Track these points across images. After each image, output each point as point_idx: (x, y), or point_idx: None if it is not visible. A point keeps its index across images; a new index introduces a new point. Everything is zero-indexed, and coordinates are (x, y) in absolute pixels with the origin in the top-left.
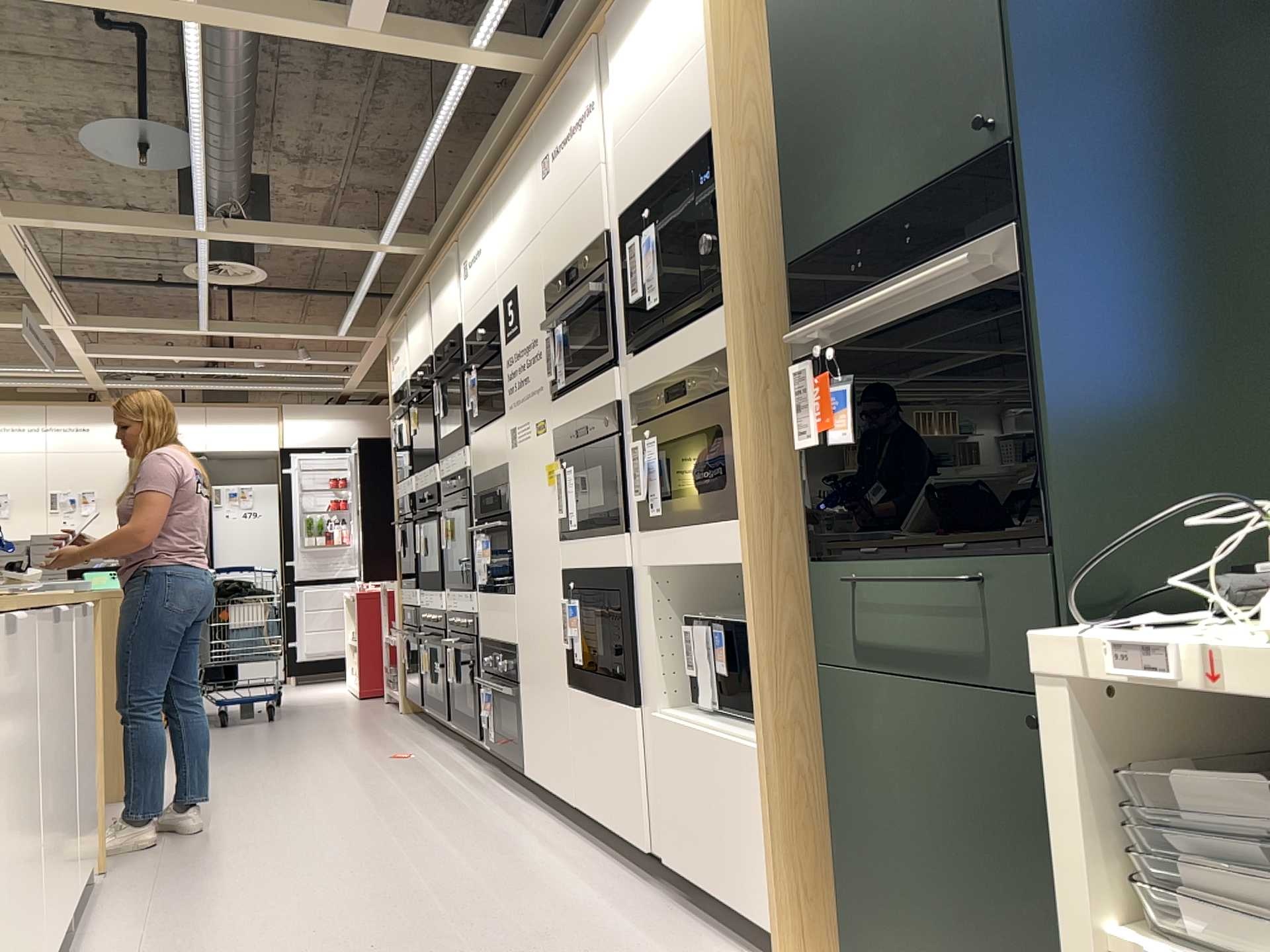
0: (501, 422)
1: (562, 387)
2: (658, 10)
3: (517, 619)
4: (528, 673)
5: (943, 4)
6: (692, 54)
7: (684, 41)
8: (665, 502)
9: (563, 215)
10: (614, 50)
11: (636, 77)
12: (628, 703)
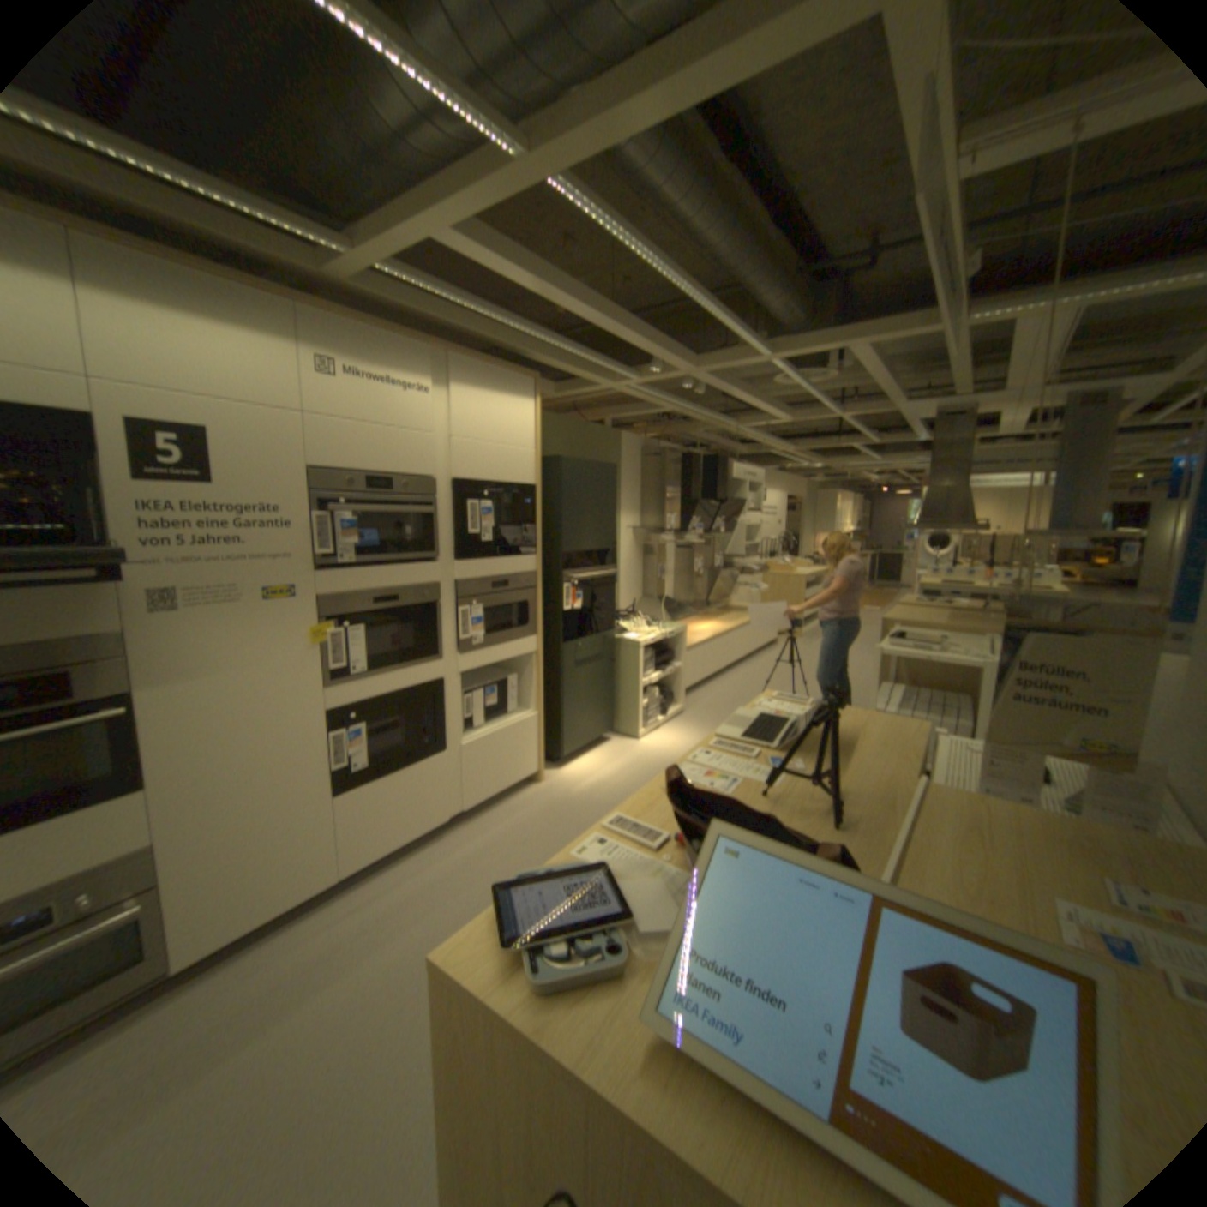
0: (99, 580)
1: (340, 563)
2: (500, 404)
3: (153, 815)
4: (200, 852)
5: (604, 512)
6: (522, 446)
7: (517, 436)
8: (484, 637)
9: (363, 432)
10: (457, 383)
11: (478, 419)
12: (433, 754)
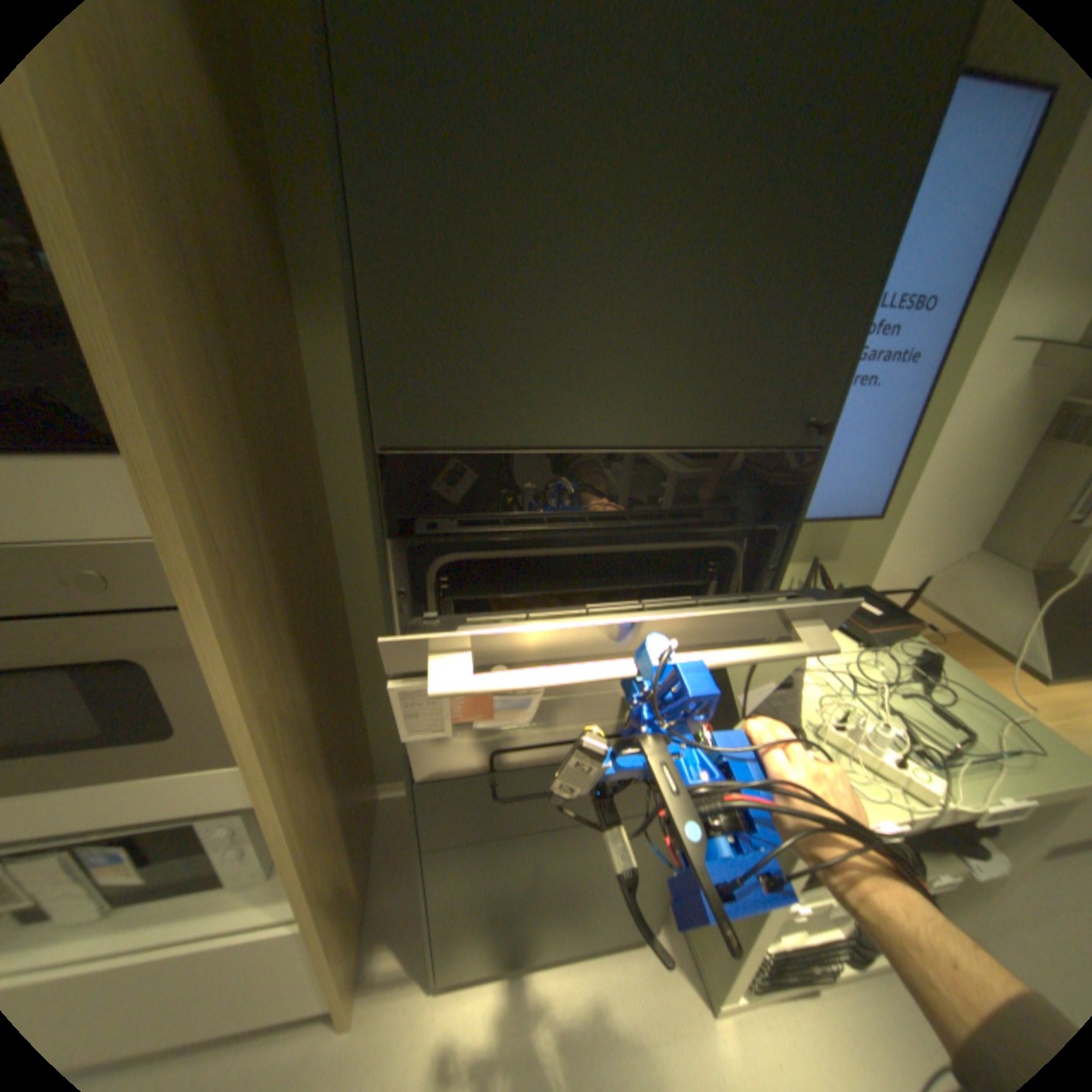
0: None
1: None
2: None
3: None
4: None
5: (800, 199)
6: None
7: None
8: None
9: None
10: None
11: None
12: None
